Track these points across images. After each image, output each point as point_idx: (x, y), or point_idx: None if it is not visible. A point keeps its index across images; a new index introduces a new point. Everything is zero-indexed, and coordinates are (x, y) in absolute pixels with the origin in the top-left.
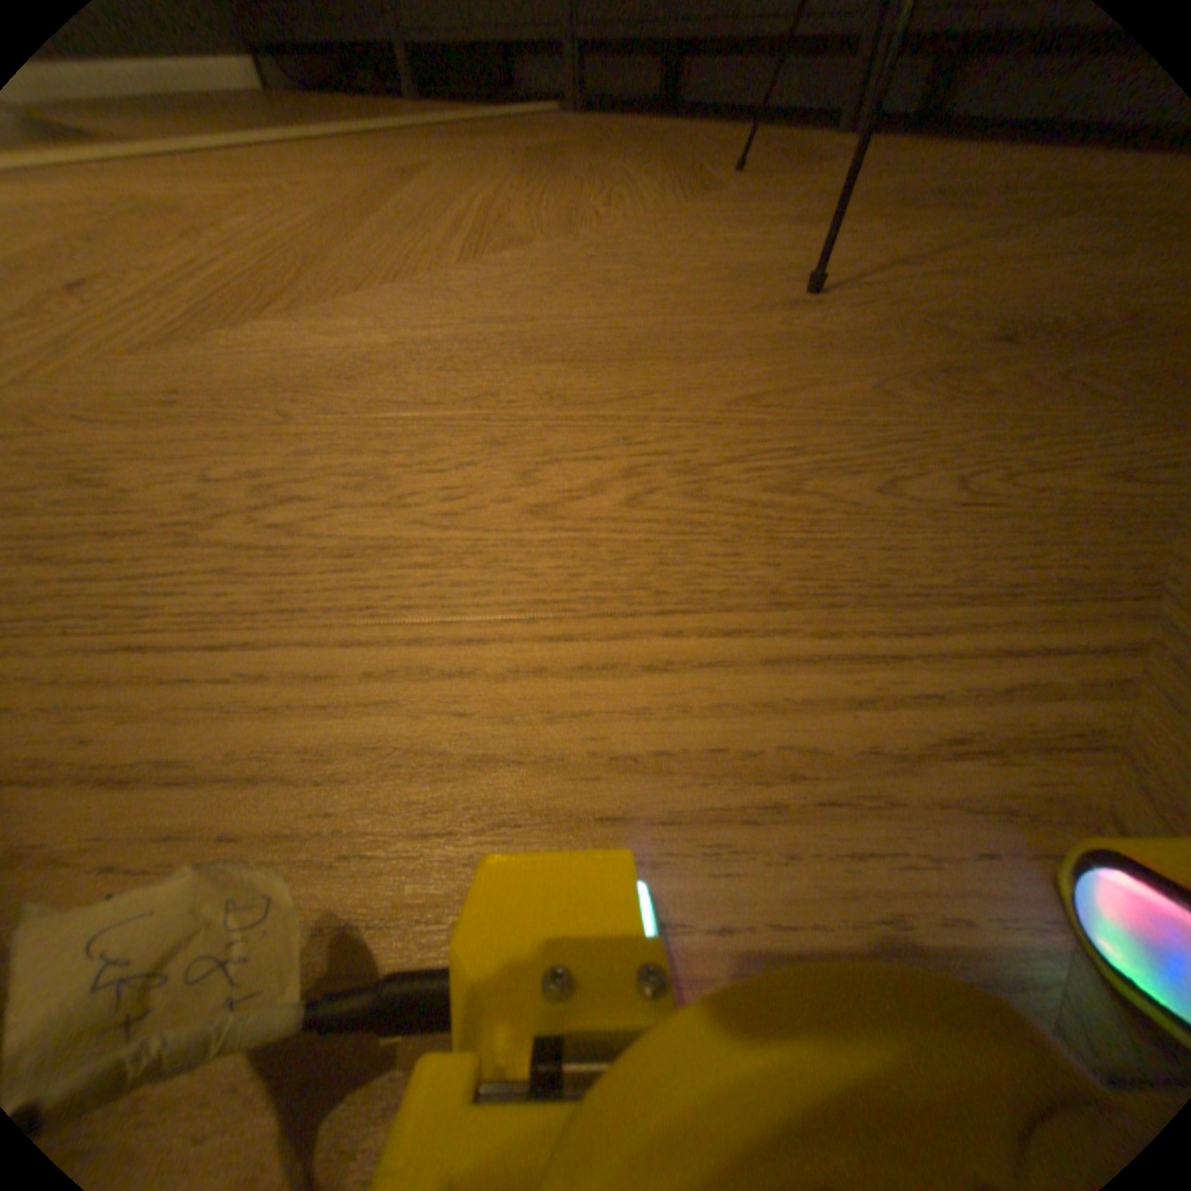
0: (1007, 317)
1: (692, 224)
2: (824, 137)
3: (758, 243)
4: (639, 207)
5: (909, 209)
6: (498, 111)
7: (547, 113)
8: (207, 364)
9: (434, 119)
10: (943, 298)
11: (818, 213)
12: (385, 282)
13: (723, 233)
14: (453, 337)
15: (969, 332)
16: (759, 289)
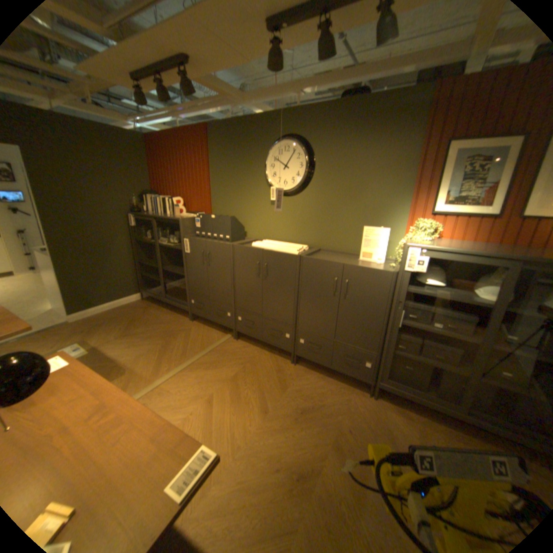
0: (299, 470)
1: (263, 433)
2: (288, 365)
3: (272, 443)
4: (255, 424)
5: (295, 422)
6: (218, 344)
7: (229, 340)
8: (210, 501)
9: (204, 353)
10: (293, 464)
11: (282, 425)
12: (223, 468)
13: (268, 438)
14: (236, 487)
15: (294, 476)
16: (272, 464)
